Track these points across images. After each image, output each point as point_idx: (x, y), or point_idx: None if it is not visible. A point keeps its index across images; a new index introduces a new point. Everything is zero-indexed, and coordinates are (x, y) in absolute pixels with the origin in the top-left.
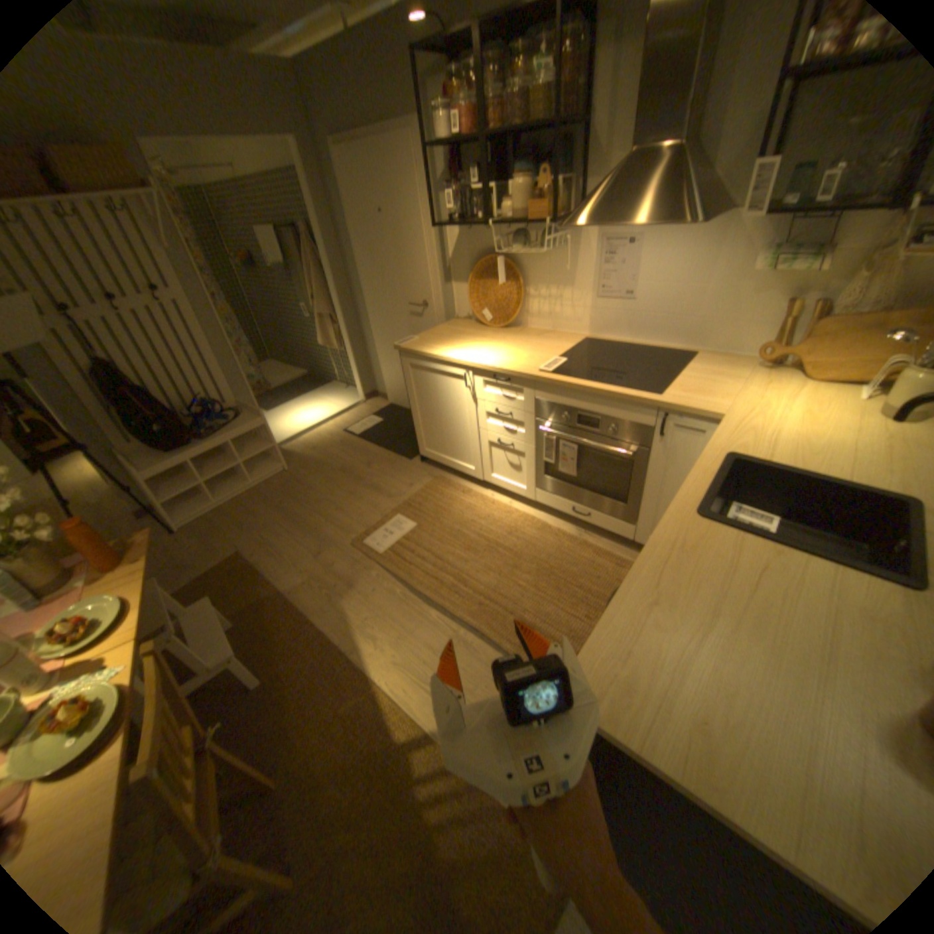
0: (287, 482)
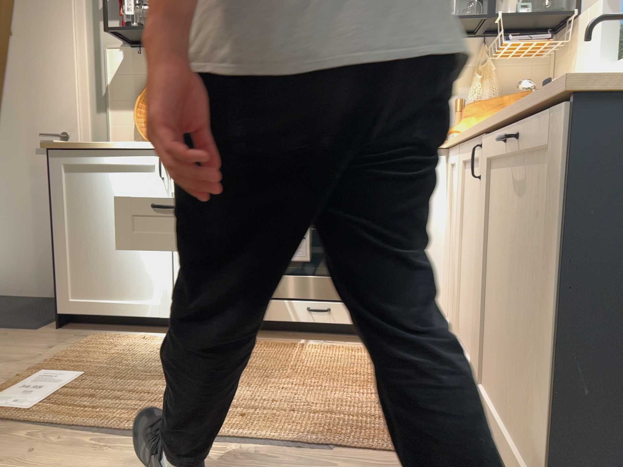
0: None
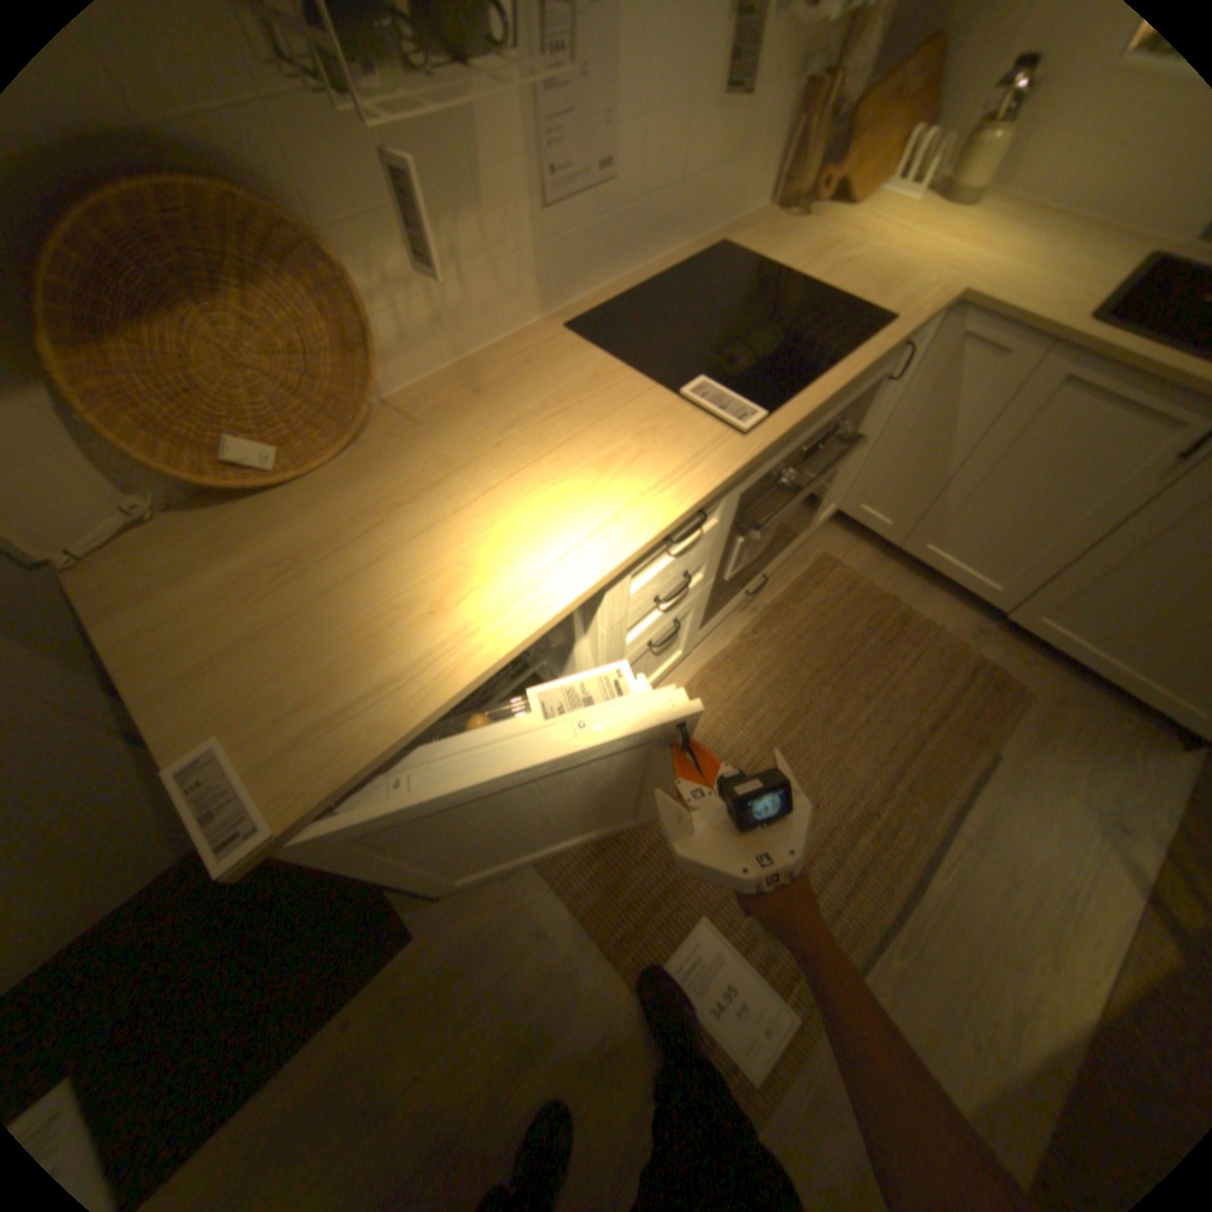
0: None
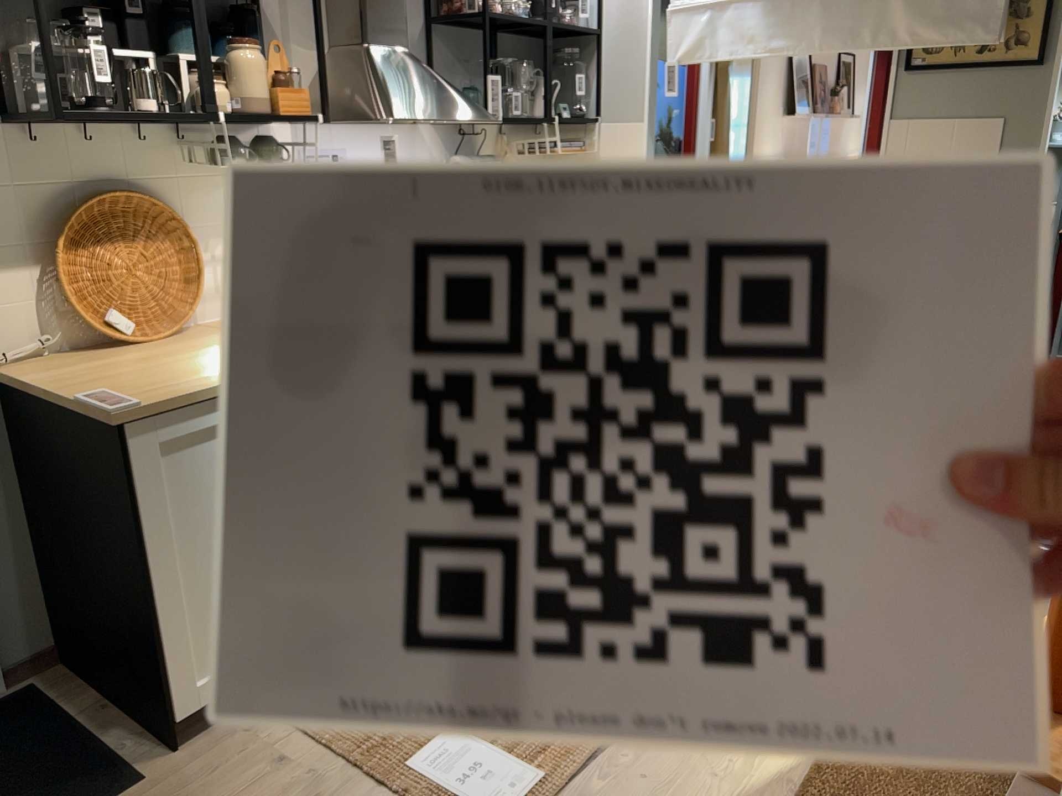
0: None
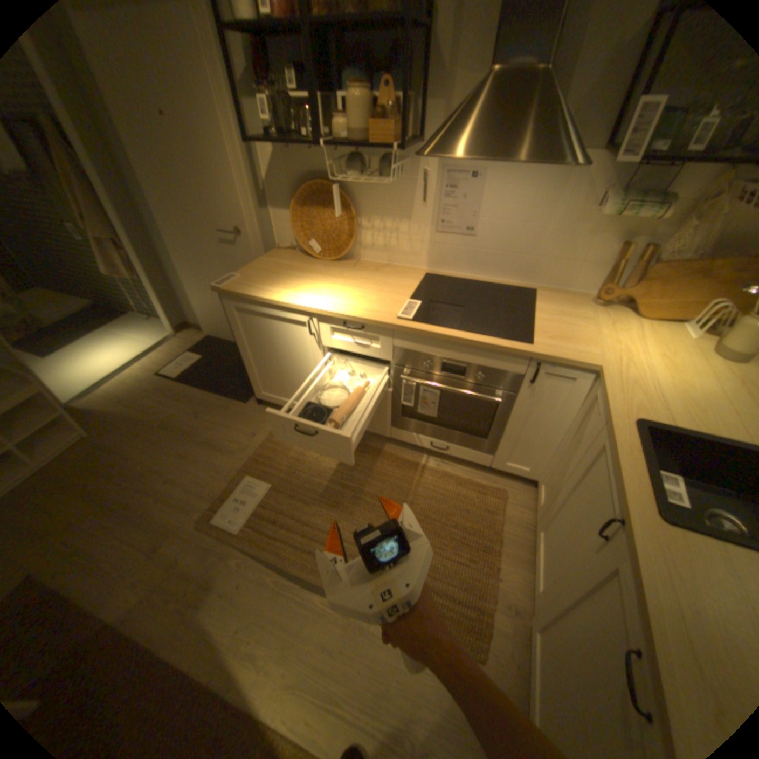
0: (89, 455)
